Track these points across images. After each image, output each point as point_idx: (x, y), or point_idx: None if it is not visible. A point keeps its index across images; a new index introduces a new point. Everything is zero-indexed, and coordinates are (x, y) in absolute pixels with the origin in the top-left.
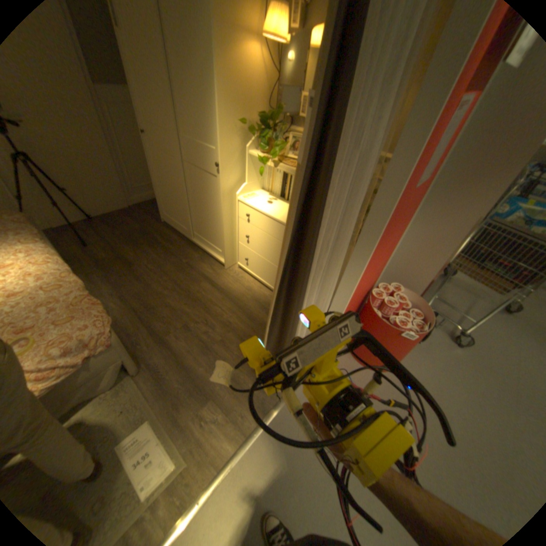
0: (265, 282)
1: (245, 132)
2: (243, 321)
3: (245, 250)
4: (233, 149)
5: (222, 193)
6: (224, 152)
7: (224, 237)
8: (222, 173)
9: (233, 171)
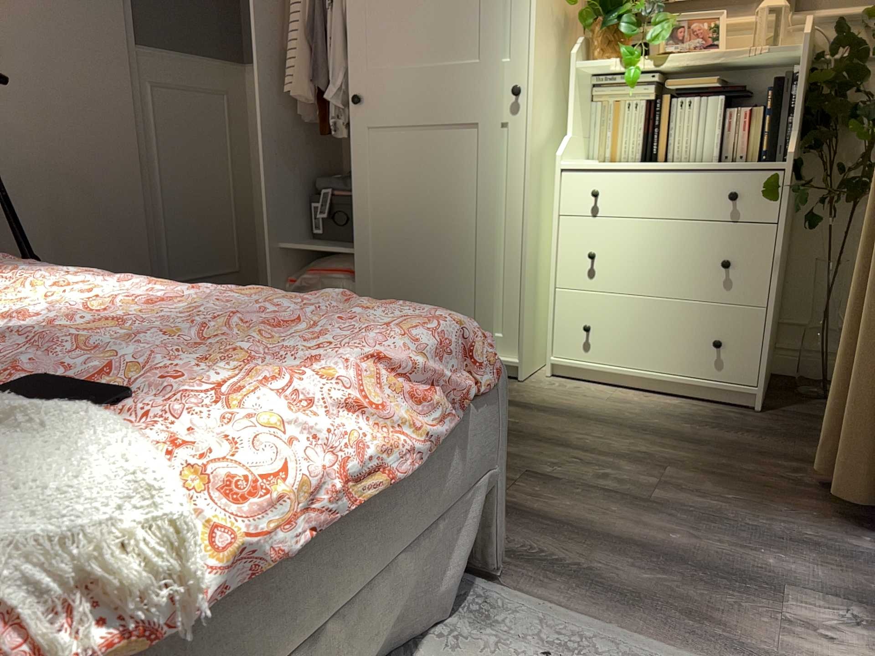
0: (658, 376)
1: (560, 32)
2: (678, 451)
3: (580, 305)
4: (546, 59)
5: (529, 154)
6: (537, 58)
7: (525, 276)
8: (530, 105)
9: (544, 107)
